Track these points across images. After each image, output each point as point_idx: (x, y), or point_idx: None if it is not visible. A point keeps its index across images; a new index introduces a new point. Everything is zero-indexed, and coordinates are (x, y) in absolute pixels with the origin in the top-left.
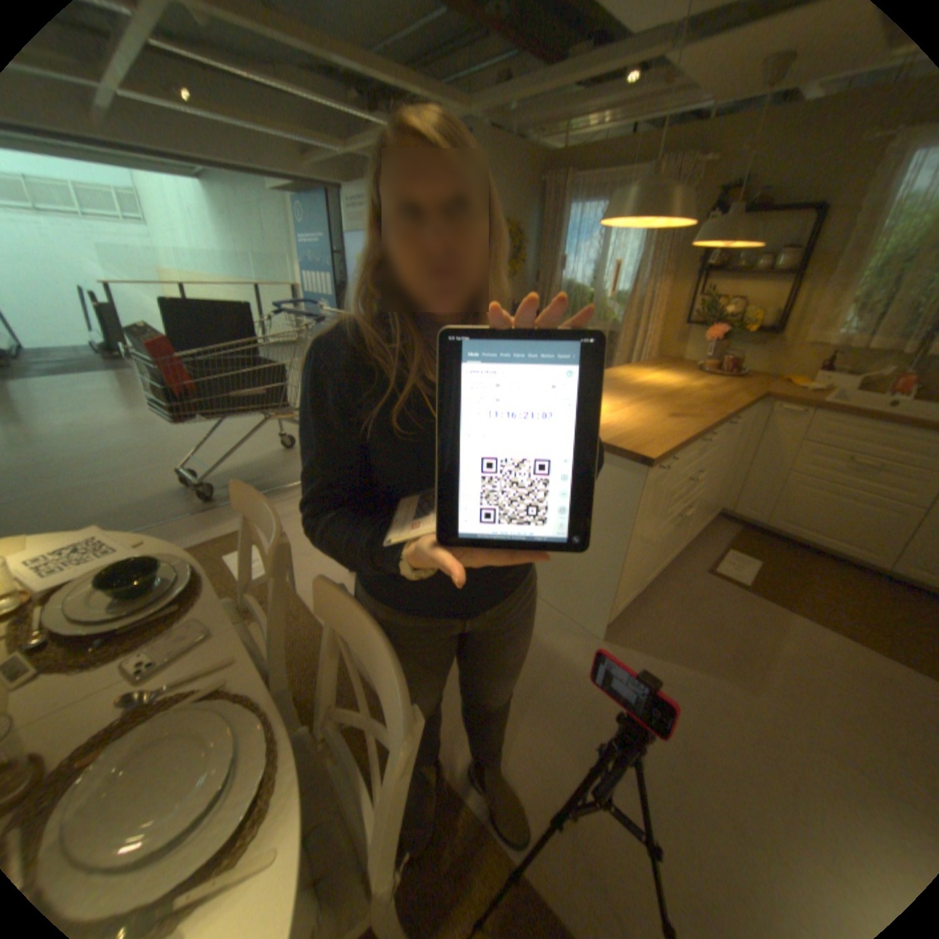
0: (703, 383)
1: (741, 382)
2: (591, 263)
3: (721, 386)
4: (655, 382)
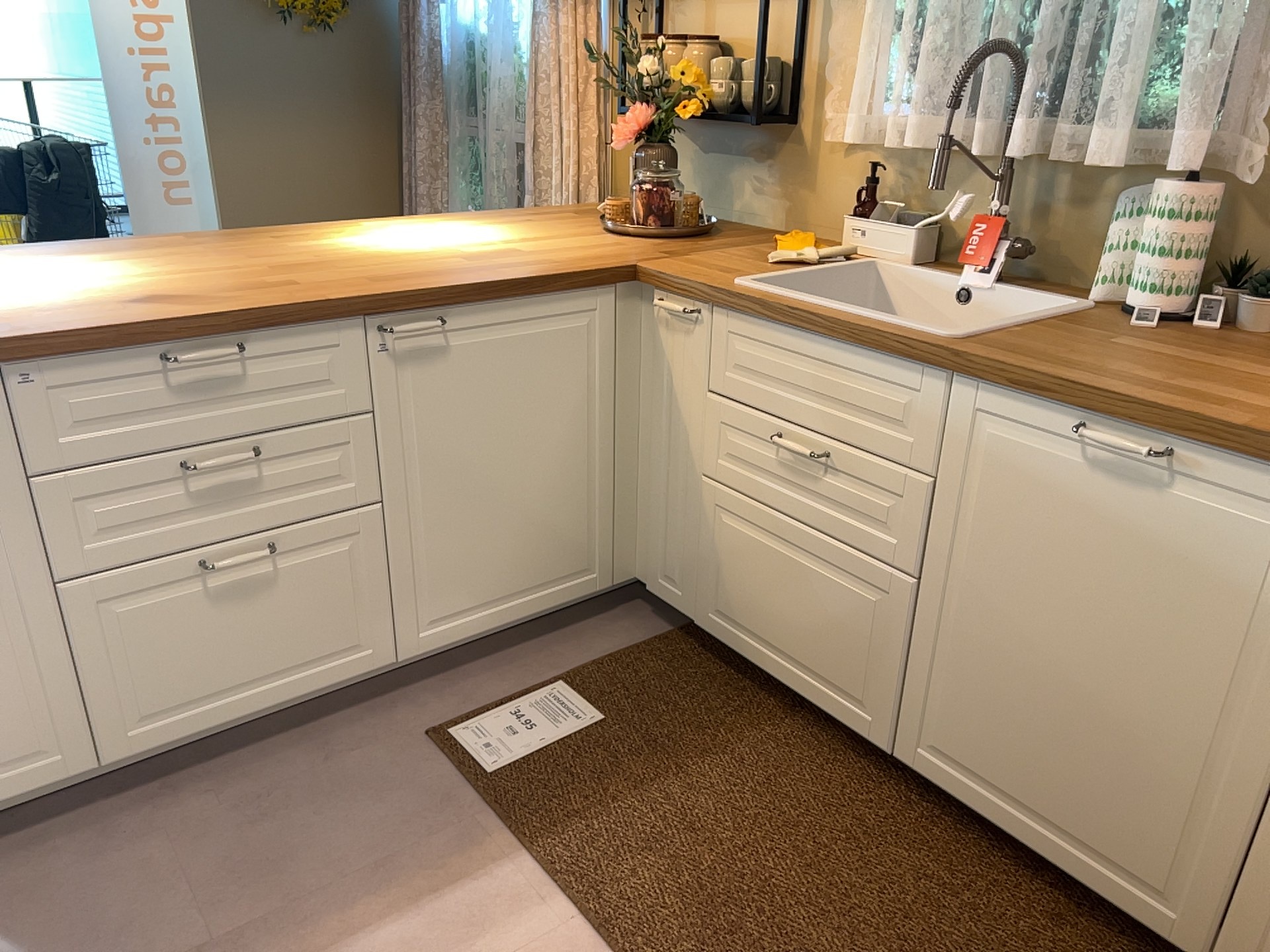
0: (511, 247)
1: (639, 246)
2: None
3: (540, 252)
4: (380, 244)
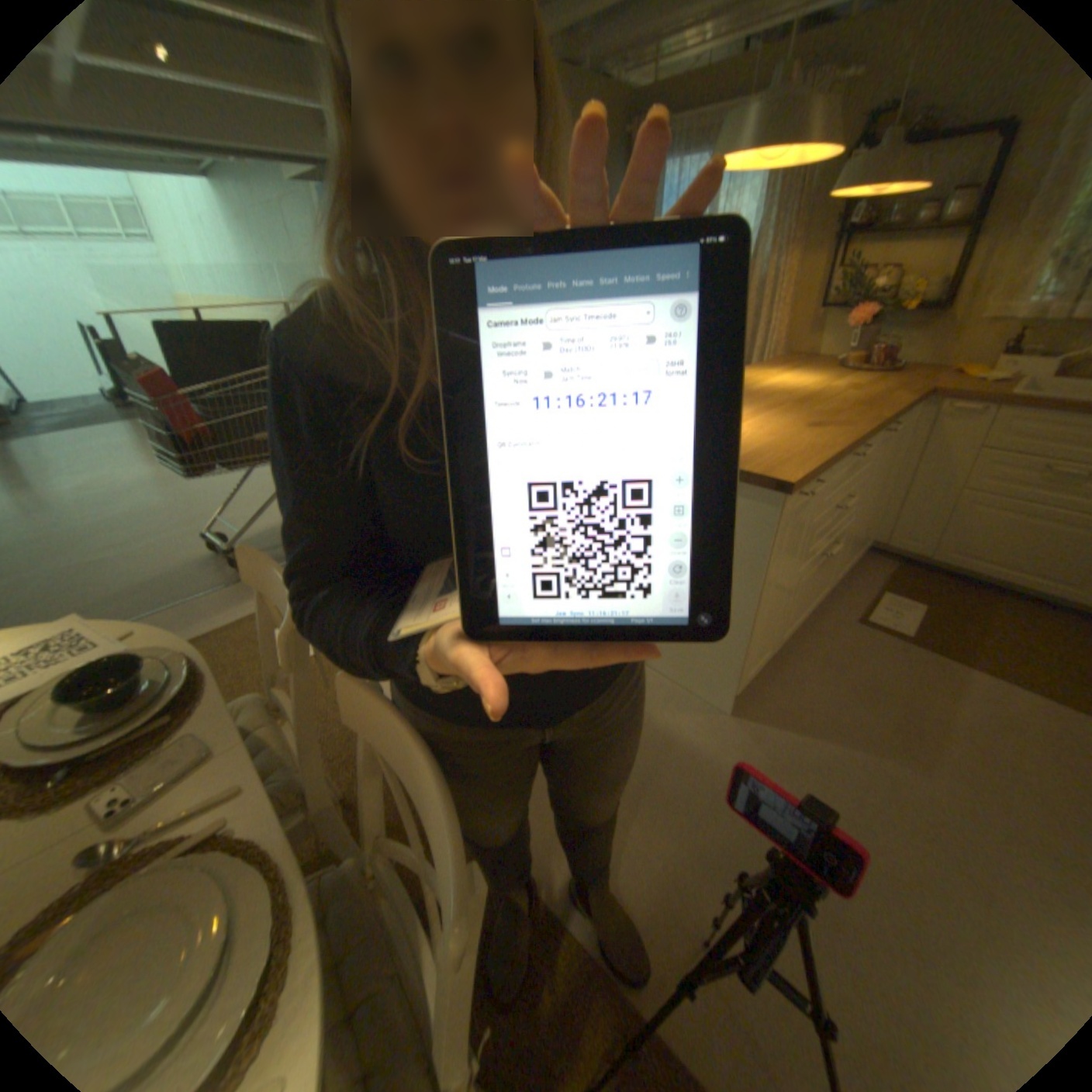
0: (847, 382)
1: (897, 377)
2: None
3: (871, 384)
4: (784, 385)
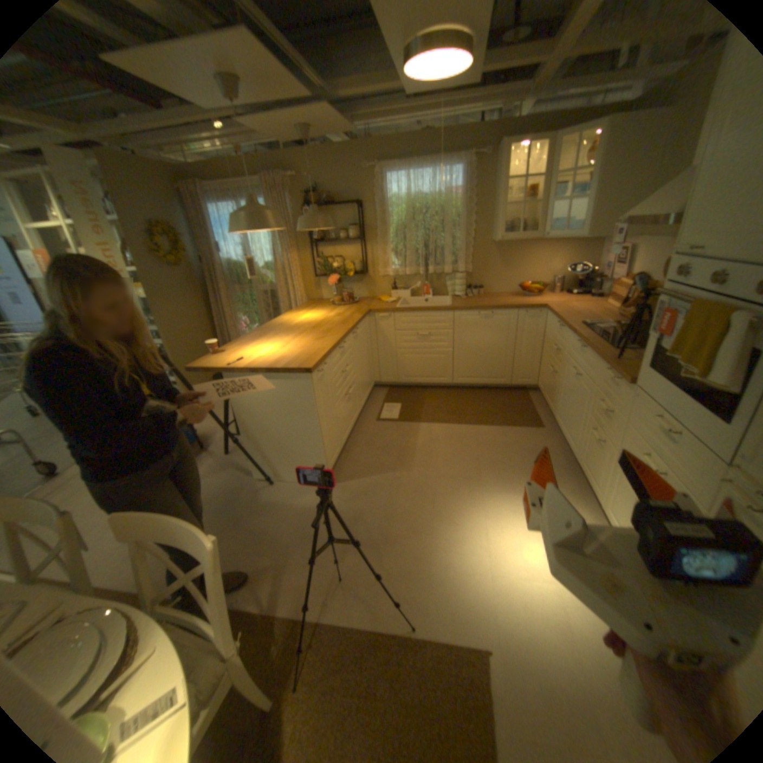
0: (334, 313)
1: (355, 306)
2: (238, 245)
3: (344, 312)
4: (306, 320)
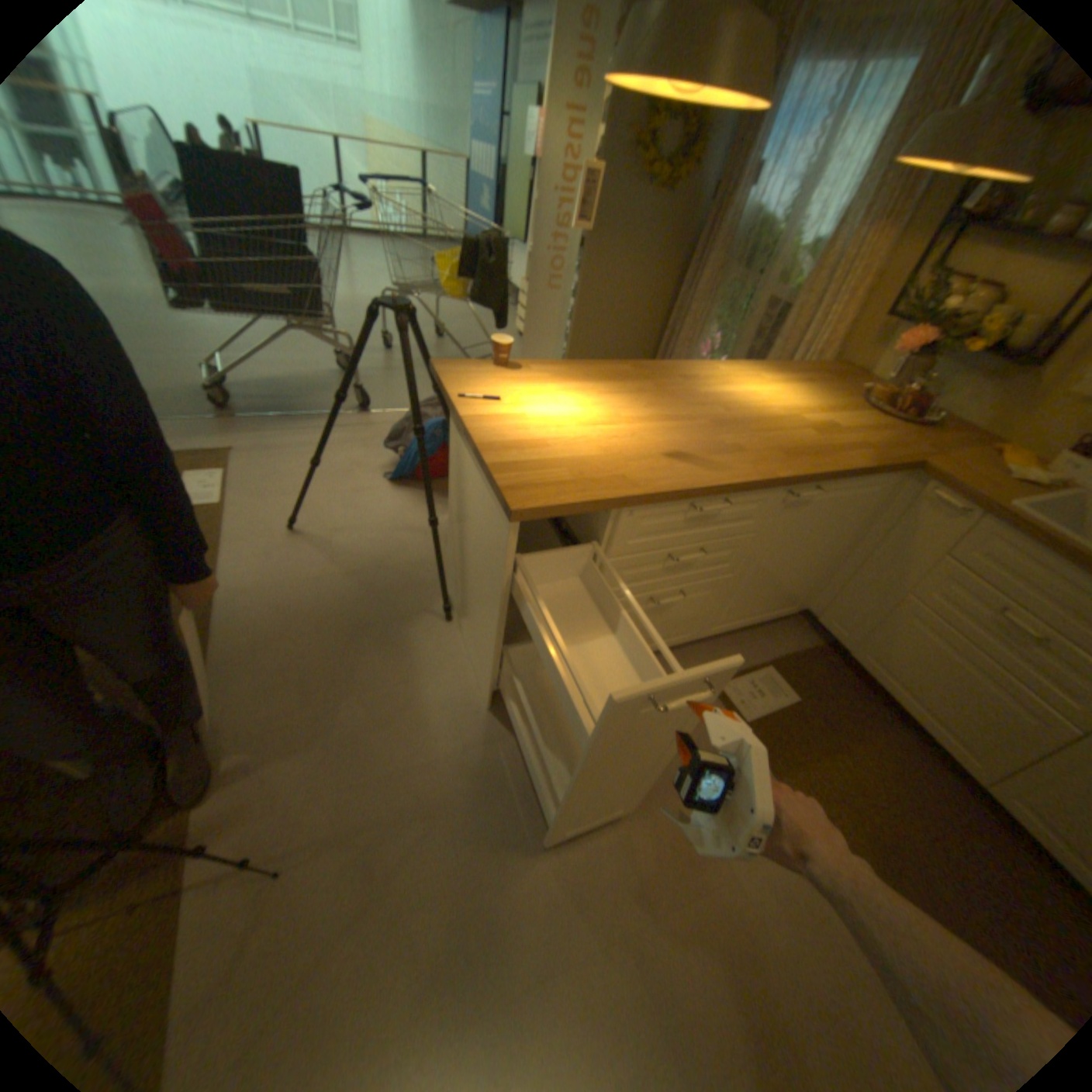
0: (831, 419)
1: (908, 432)
2: (798, 179)
3: (855, 431)
4: (749, 398)
